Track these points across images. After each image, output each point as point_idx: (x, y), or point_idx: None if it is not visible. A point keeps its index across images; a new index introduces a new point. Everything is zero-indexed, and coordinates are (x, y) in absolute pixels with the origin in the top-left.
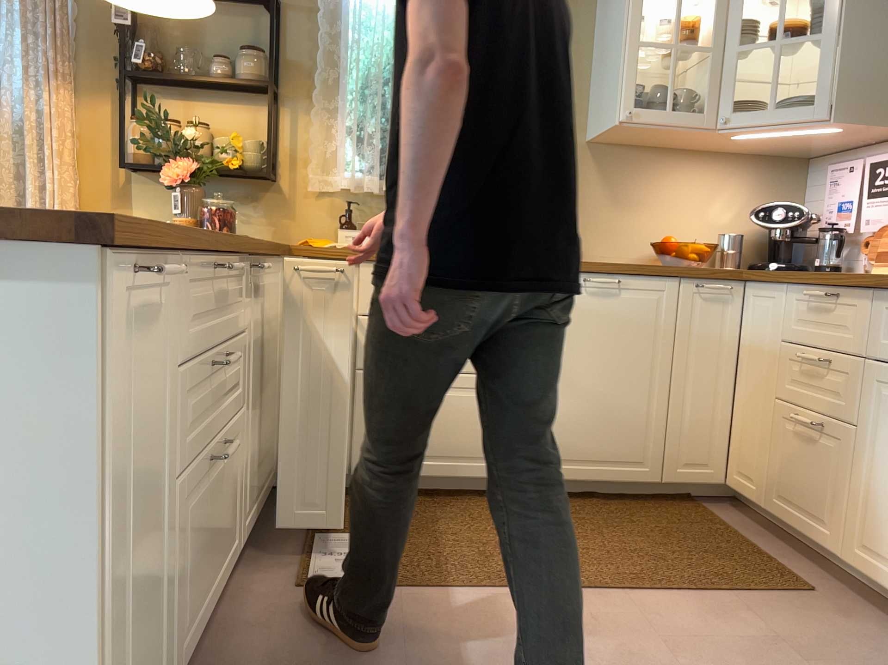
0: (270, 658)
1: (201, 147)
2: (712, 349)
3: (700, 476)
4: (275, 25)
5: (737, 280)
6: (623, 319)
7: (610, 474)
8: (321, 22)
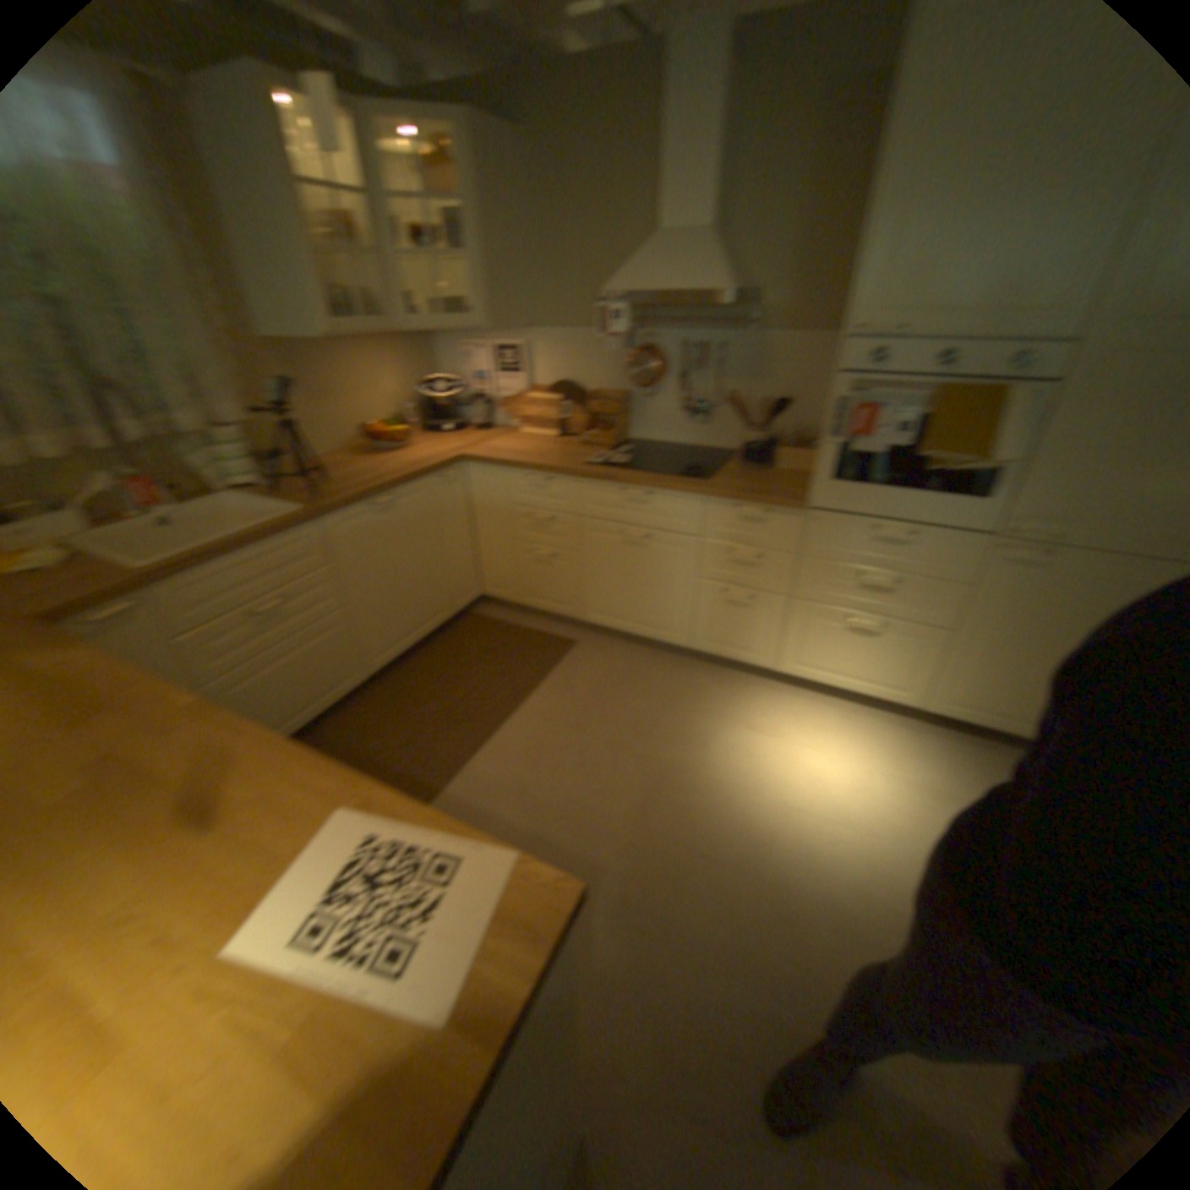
0: None
1: None
2: (462, 517)
3: (475, 598)
4: None
5: (465, 463)
6: (409, 523)
7: (431, 630)
8: None
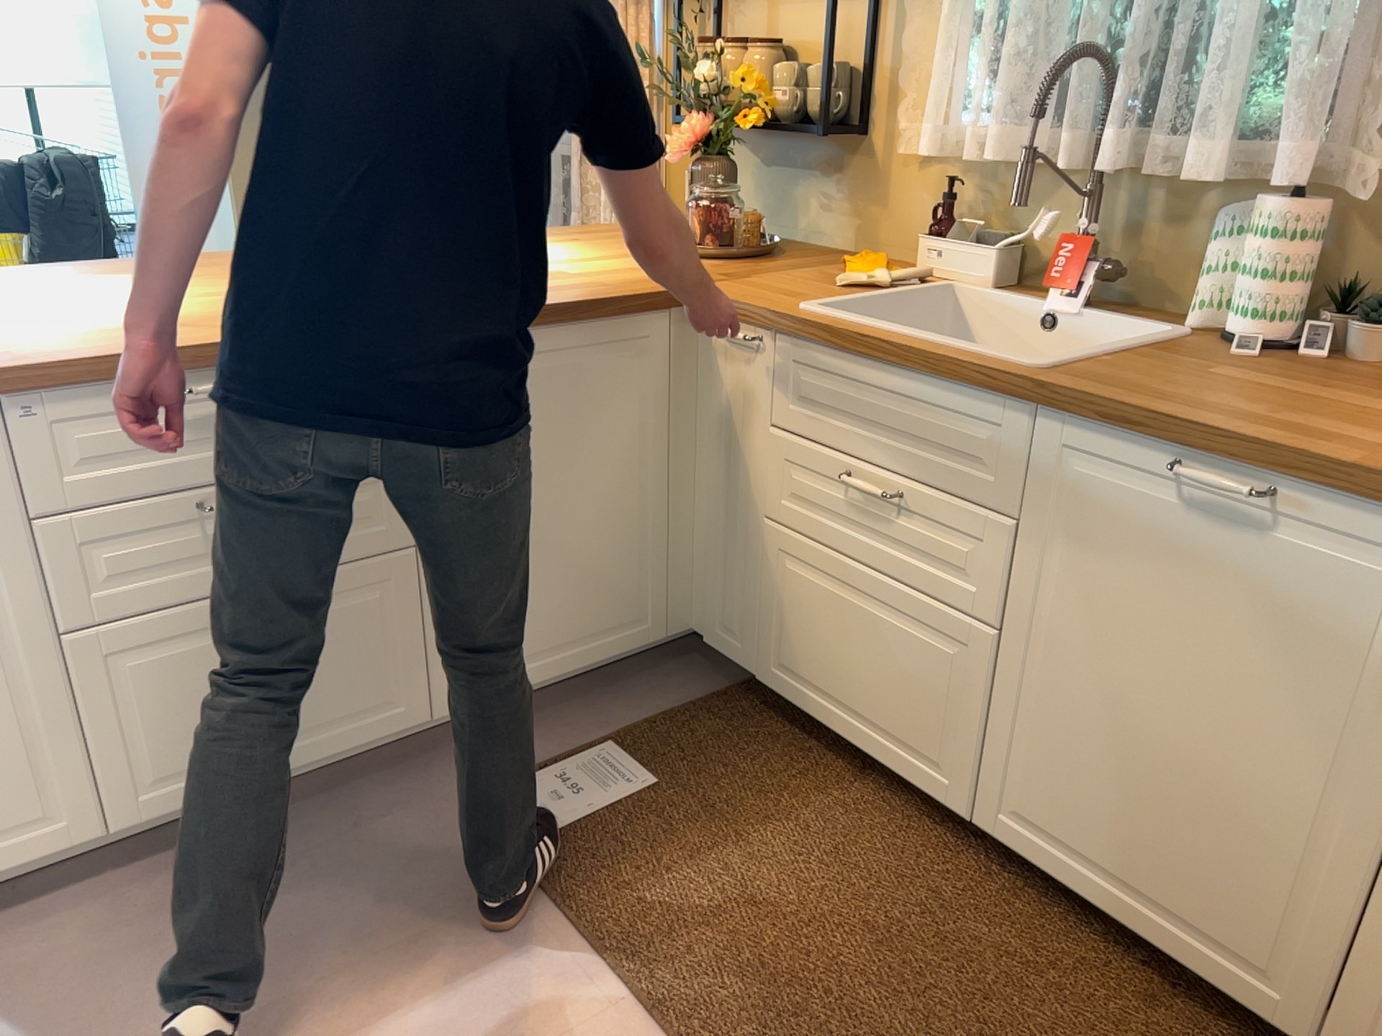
0: (309, 858)
1: (727, 90)
2: None
3: None
4: None
5: None
6: (1267, 600)
7: (1173, 944)
8: None
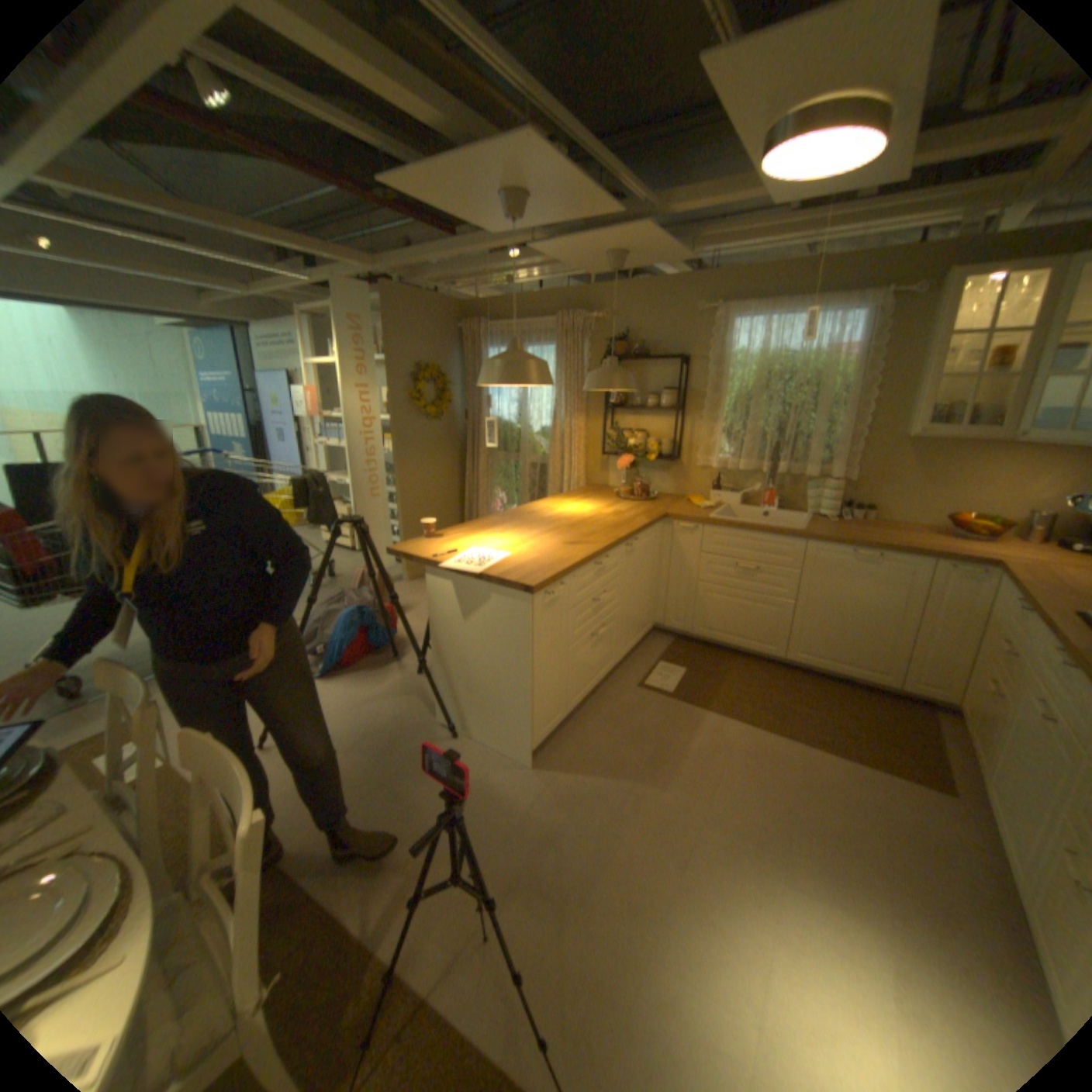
0: (614, 713)
1: (637, 447)
2: (961, 613)
3: (936, 696)
4: (680, 375)
5: (992, 567)
6: (881, 580)
7: (858, 675)
8: (710, 367)
